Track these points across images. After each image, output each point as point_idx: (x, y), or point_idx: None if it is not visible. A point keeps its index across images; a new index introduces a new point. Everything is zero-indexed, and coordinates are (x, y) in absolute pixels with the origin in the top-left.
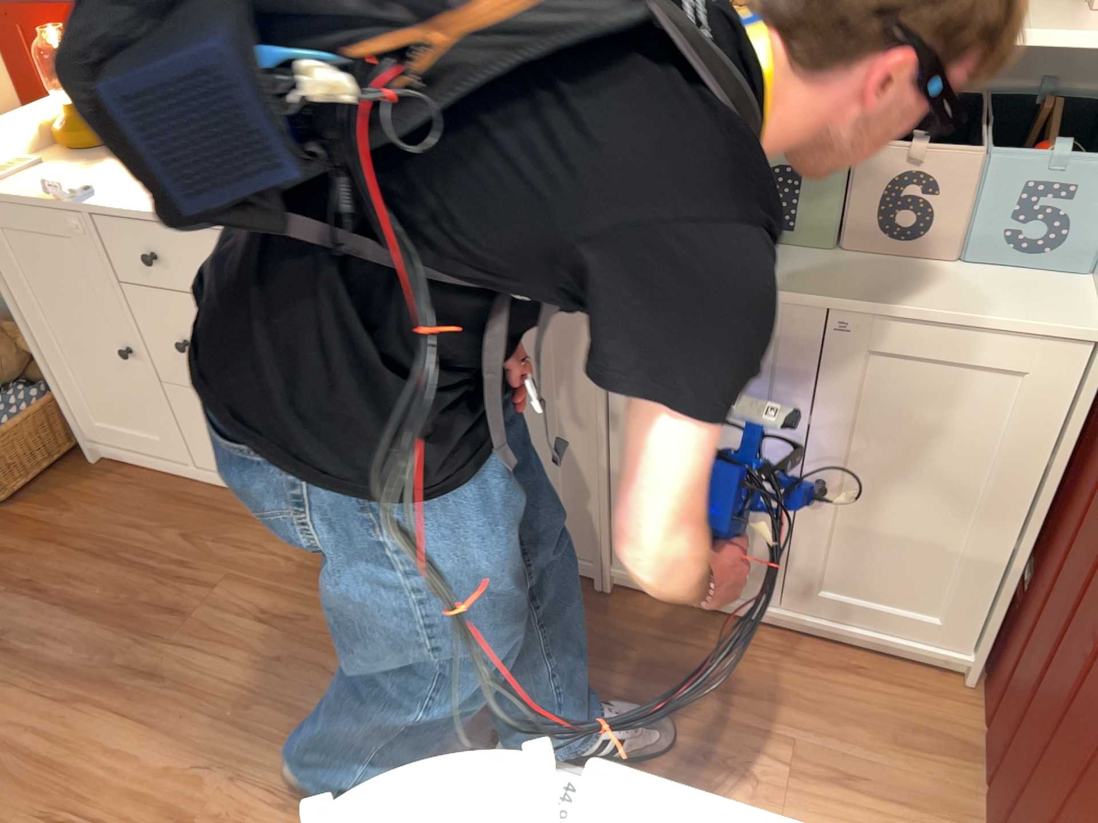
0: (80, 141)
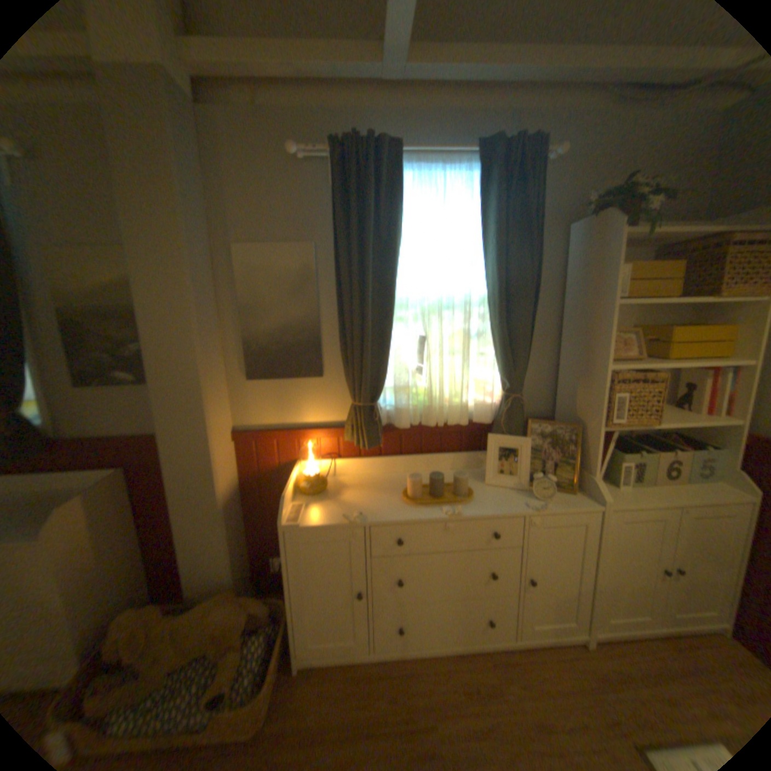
0: (310, 489)
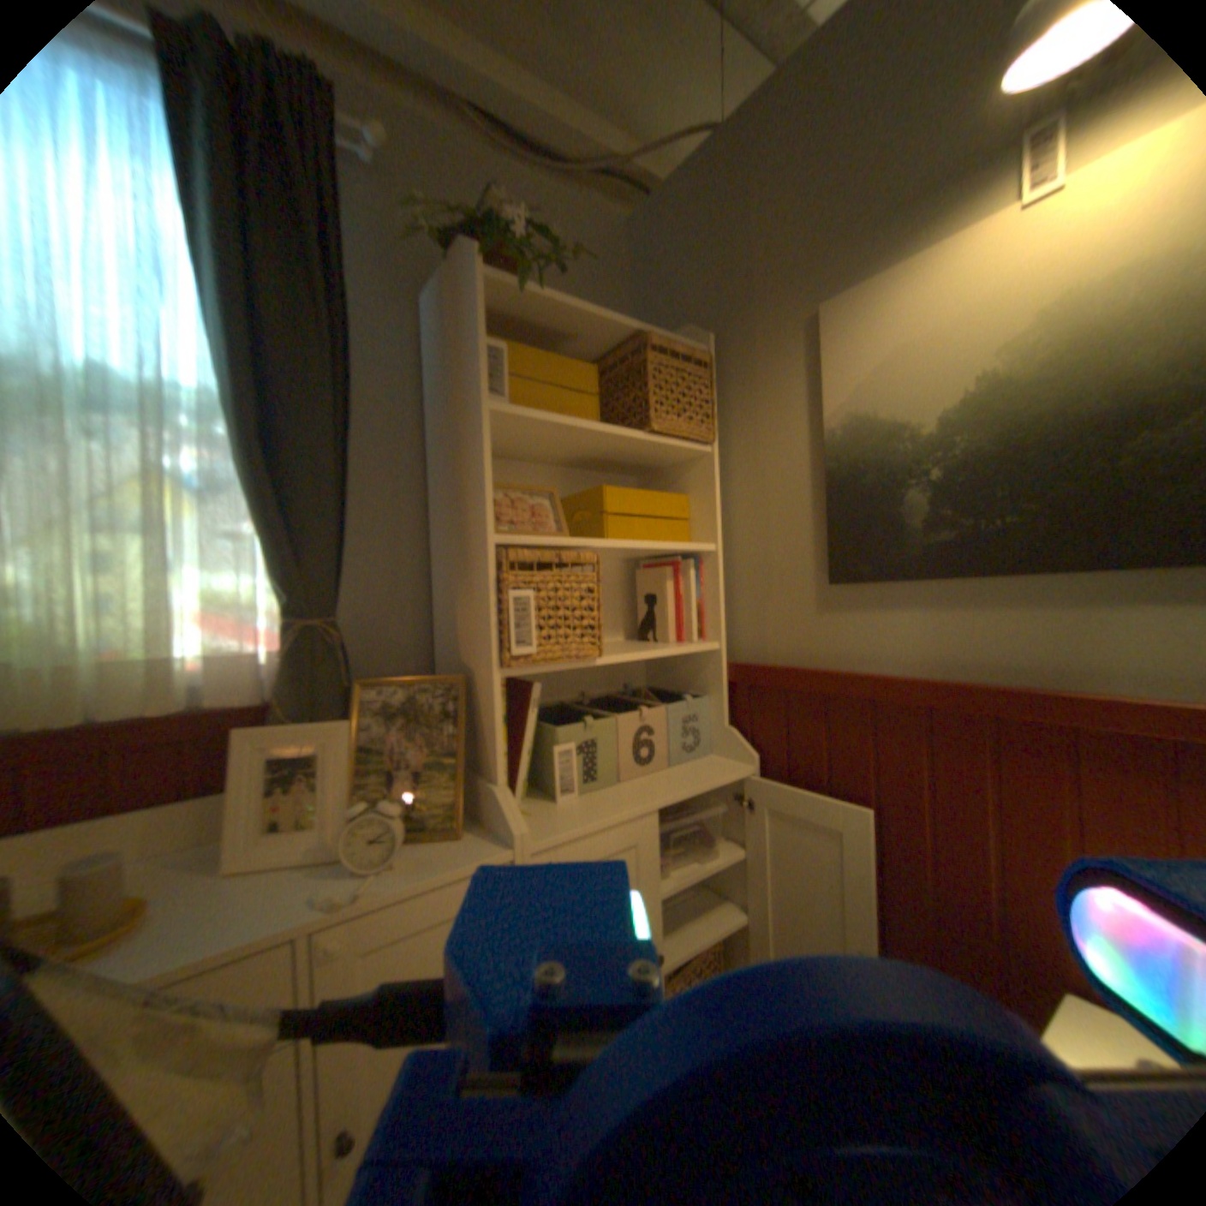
0: None
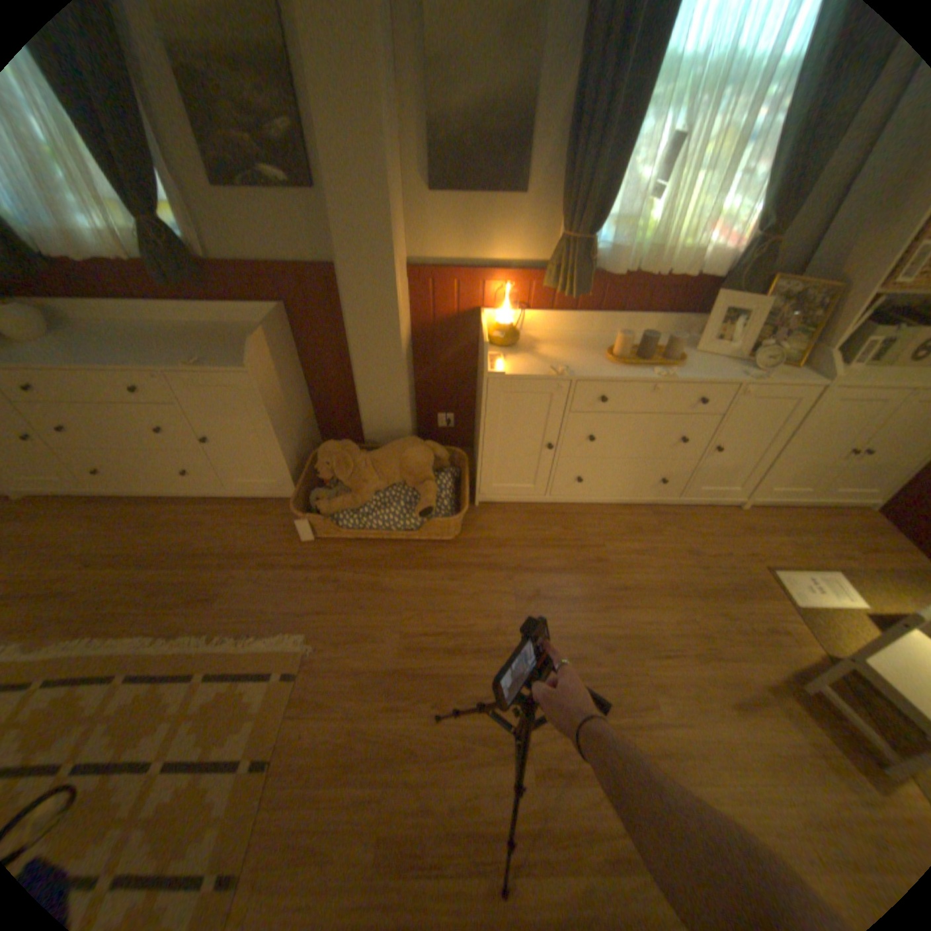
0: (503, 339)
